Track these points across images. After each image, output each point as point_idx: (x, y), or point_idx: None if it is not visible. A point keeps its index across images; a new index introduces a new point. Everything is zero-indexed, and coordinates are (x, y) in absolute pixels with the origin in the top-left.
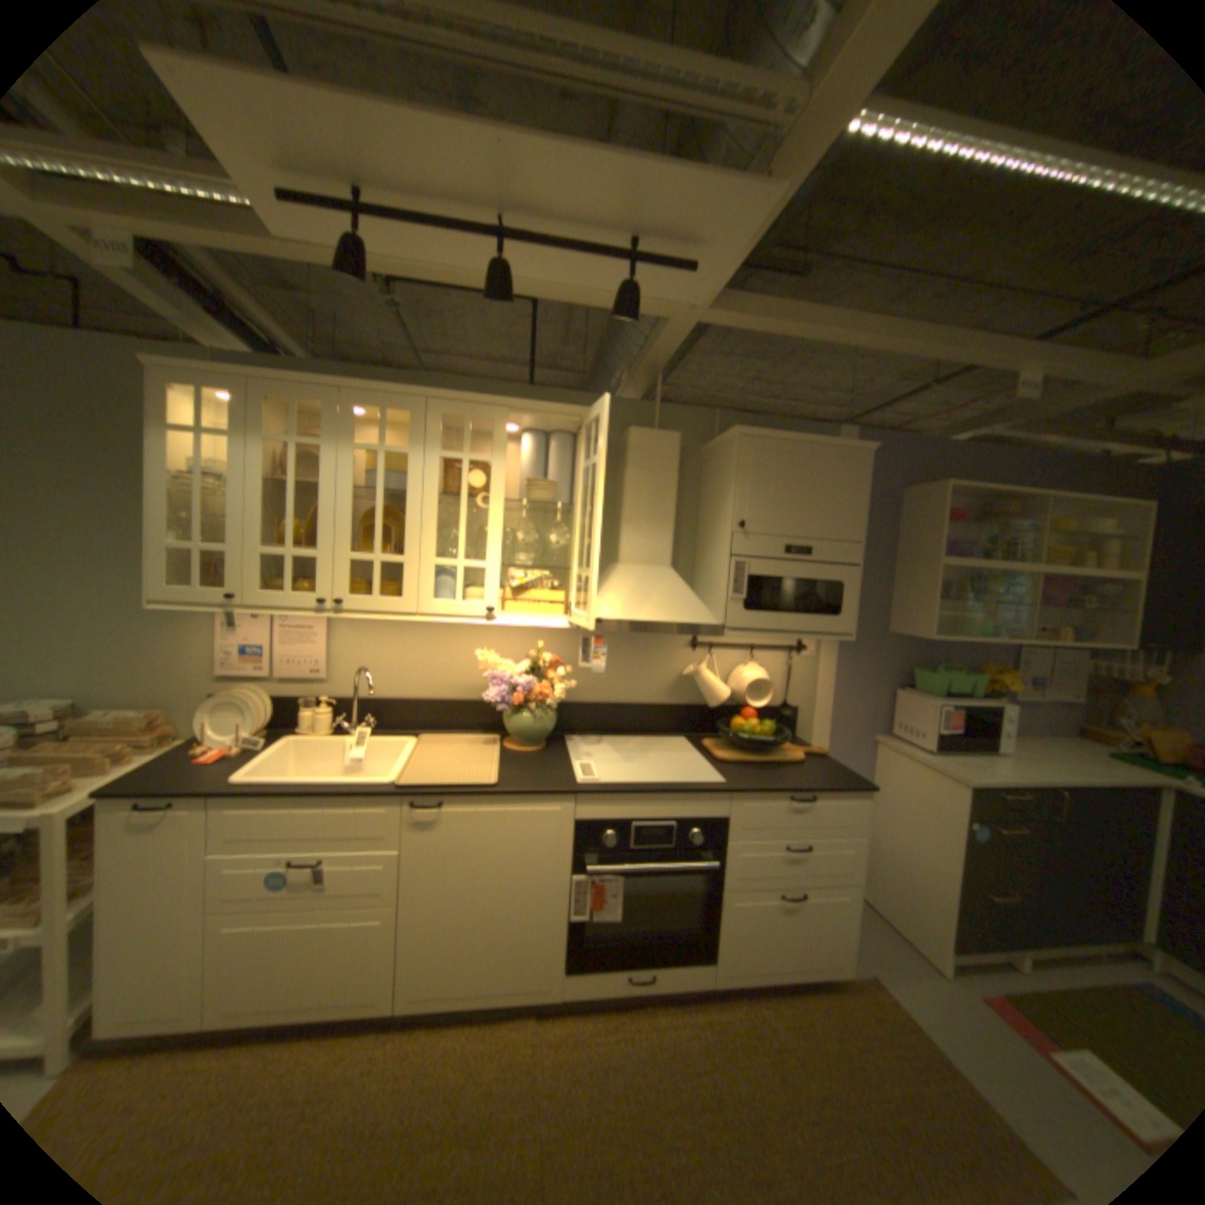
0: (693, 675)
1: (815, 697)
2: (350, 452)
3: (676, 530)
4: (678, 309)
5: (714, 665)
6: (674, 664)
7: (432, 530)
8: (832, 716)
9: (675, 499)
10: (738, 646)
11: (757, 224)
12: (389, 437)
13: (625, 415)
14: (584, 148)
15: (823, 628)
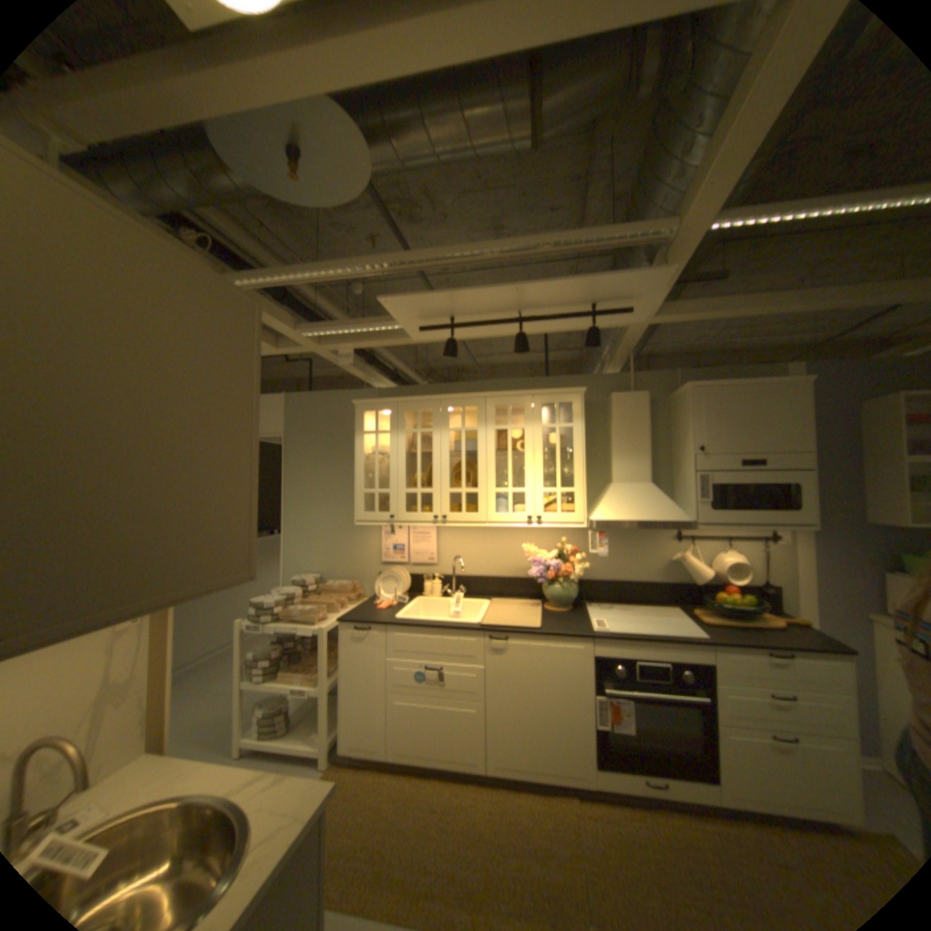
0: (681, 560)
1: (798, 580)
2: (445, 432)
3: (656, 456)
4: (633, 321)
5: (699, 553)
6: (665, 553)
7: (492, 472)
8: (818, 596)
9: (652, 435)
10: (718, 539)
11: (665, 284)
12: (465, 420)
13: (609, 384)
14: (558, 281)
15: (786, 521)
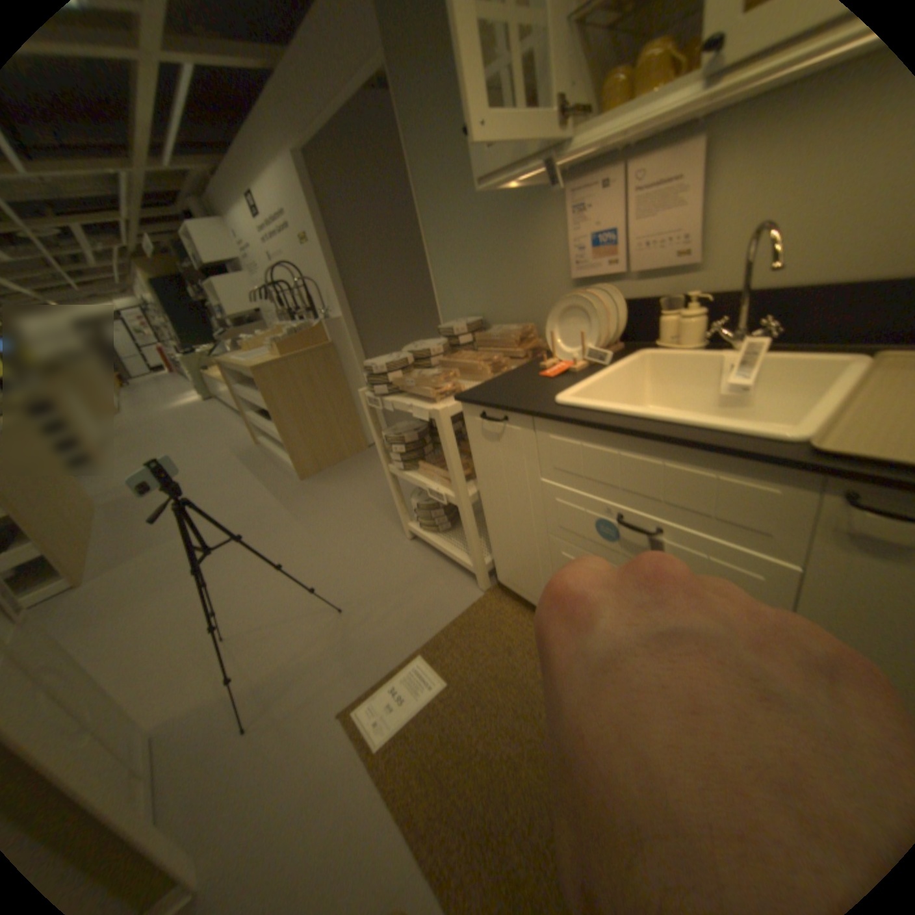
0: None
1: None
2: None
3: None
4: None
5: None
6: None
7: None
8: None
9: None
10: None
11: None
12: None
13: None
14: None
15: None
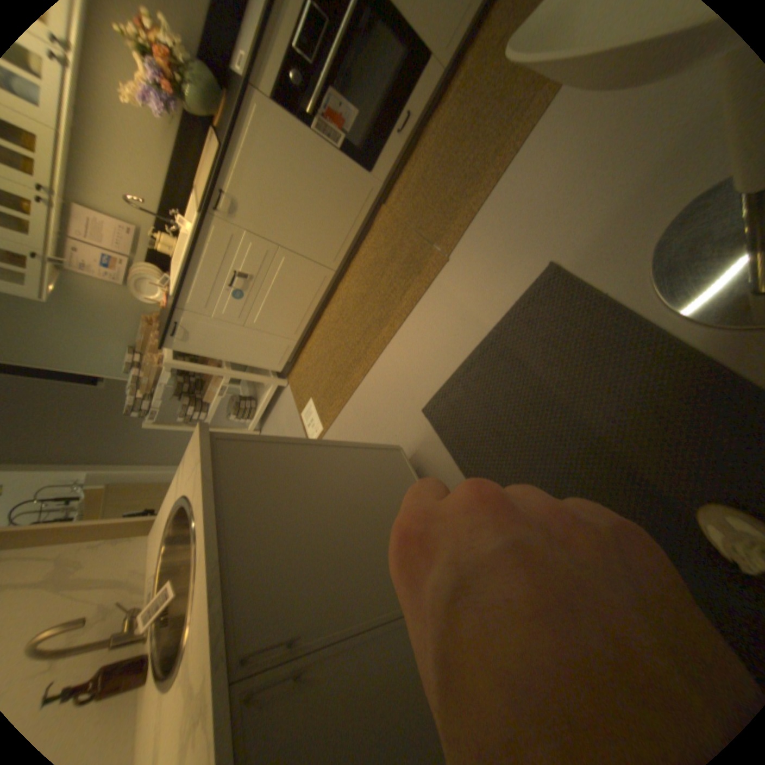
0: None
1: None
2: None
3: None
4: None
5: None
6: None
7: None
8: None
9: None
10: None
11: None
12: None
13: None
14: None
15: None
